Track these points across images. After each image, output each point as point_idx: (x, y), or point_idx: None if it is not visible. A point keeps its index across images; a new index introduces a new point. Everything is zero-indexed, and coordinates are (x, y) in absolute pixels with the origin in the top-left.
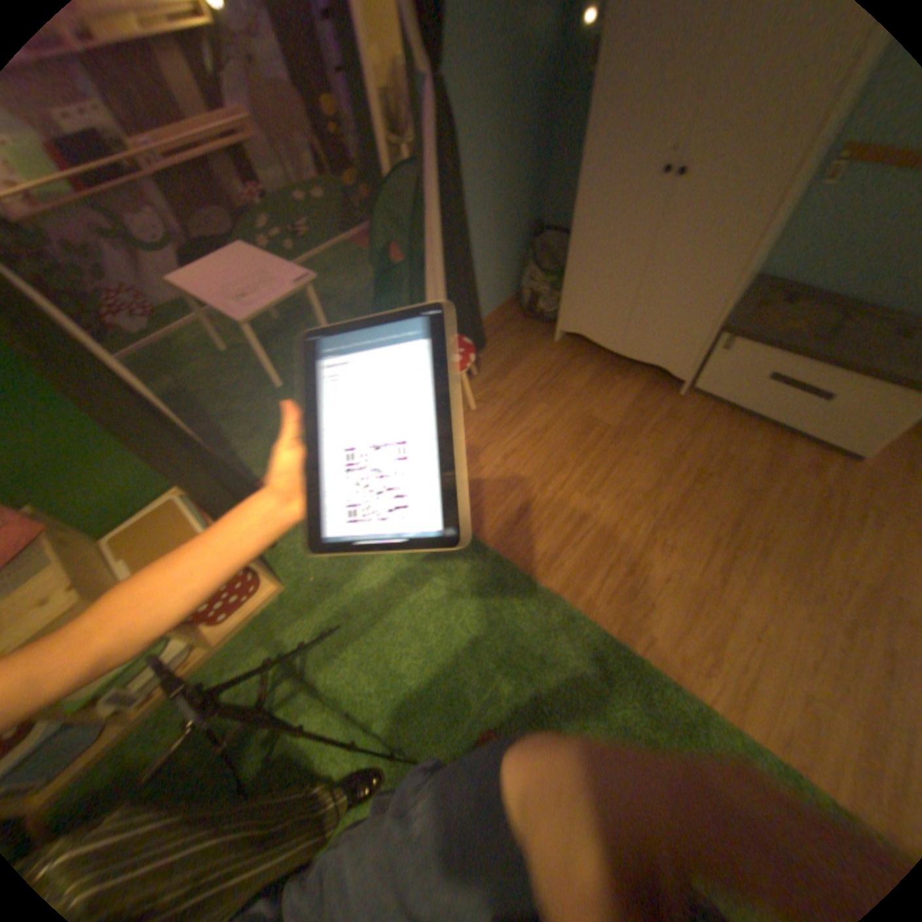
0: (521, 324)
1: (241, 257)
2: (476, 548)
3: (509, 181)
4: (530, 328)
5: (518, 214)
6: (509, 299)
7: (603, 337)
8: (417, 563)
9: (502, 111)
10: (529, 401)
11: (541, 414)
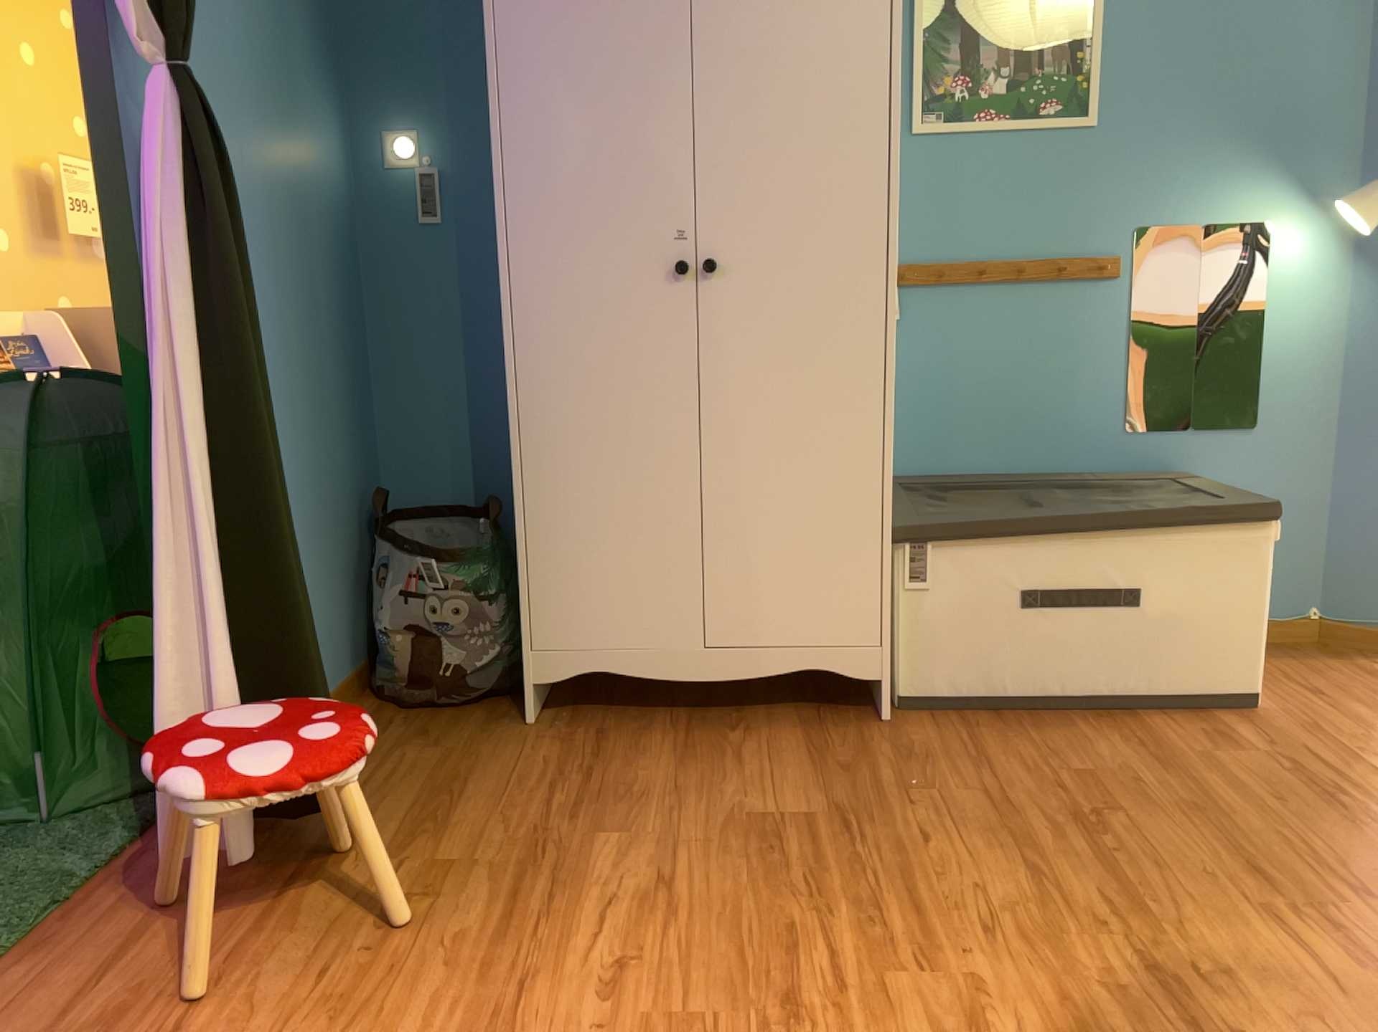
0: (409, 719)
1: None
2: None
3: (309, 381)
4: (439, 720)
5: (336, 463)
6: (347, 678)
7: (655, 653)
8: None
9: (280, 238)
10: (559, 845)
11: (617, 858)
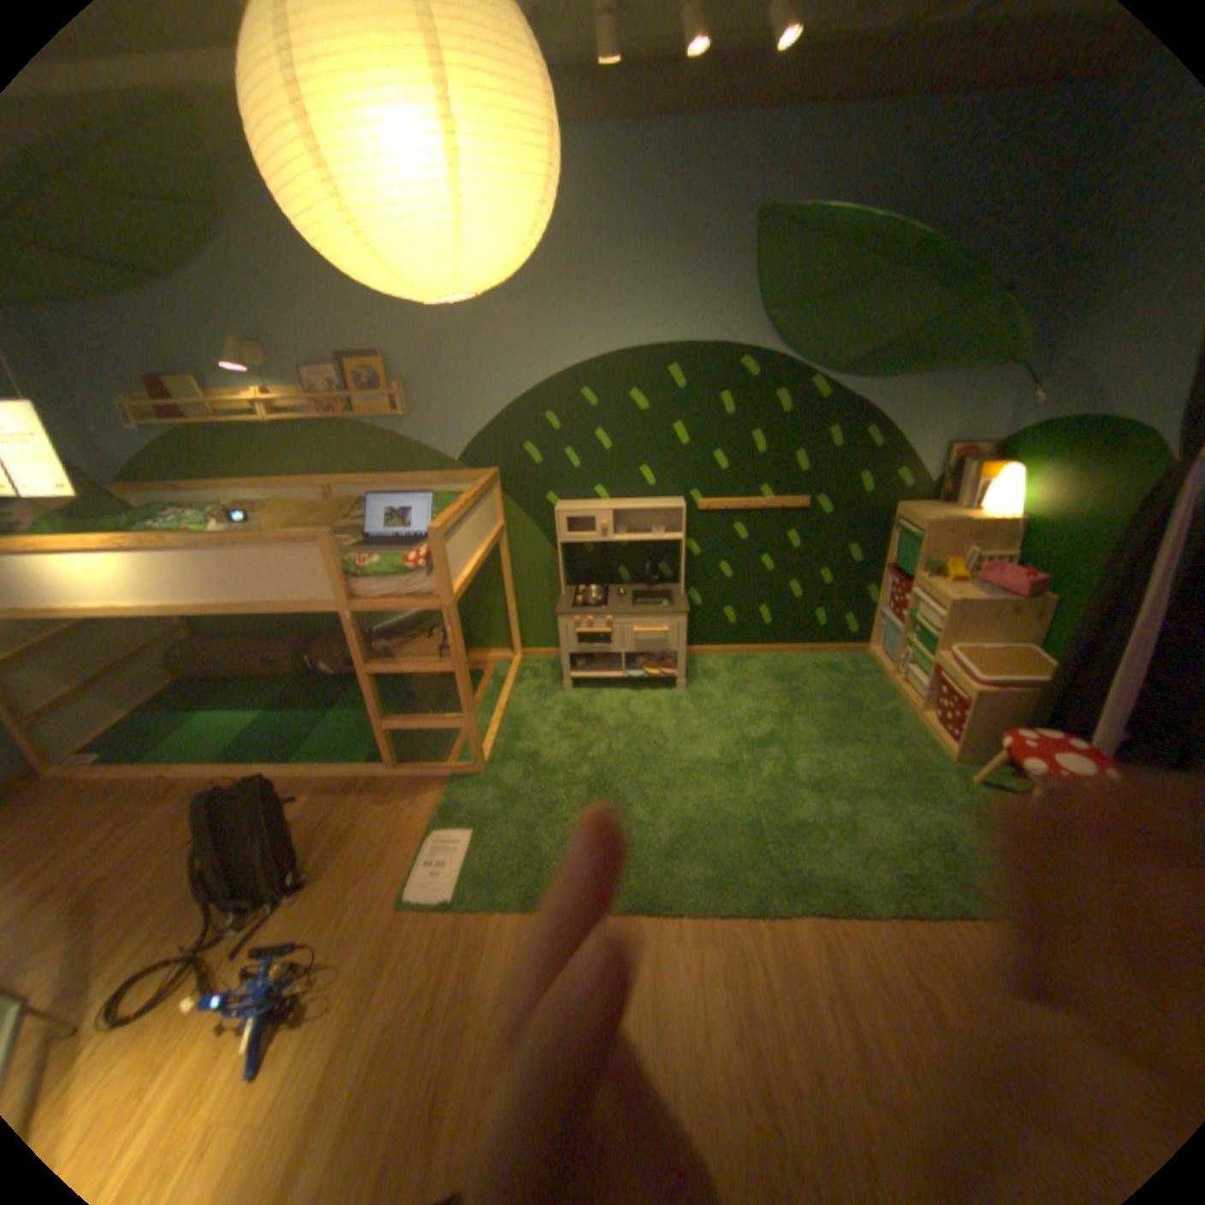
0: None
1: None
2: (898, 905)
3: None
4: None
5: None
6: None
7: None
8: (915, 850)
9: None
10: None
11: None
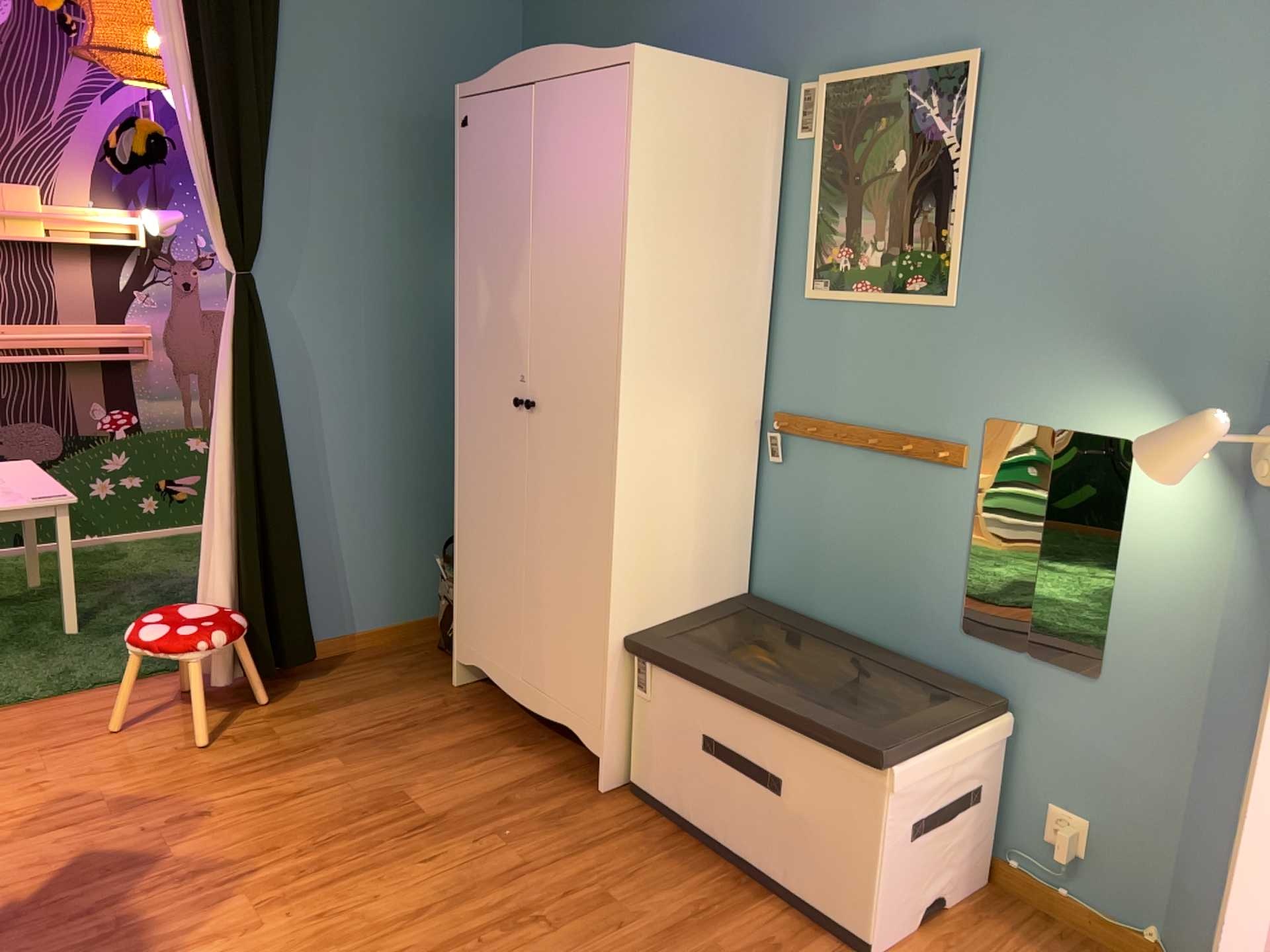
0: (420, 656)
1: (5, 470)
2: None
3: (415, 429)
4: (429, 663)
5: (442, 482)
6: (425, 618)
7: (501, 670)
8: None
9: (395, 343)
10: (314, 754)
11: (315, 774)
